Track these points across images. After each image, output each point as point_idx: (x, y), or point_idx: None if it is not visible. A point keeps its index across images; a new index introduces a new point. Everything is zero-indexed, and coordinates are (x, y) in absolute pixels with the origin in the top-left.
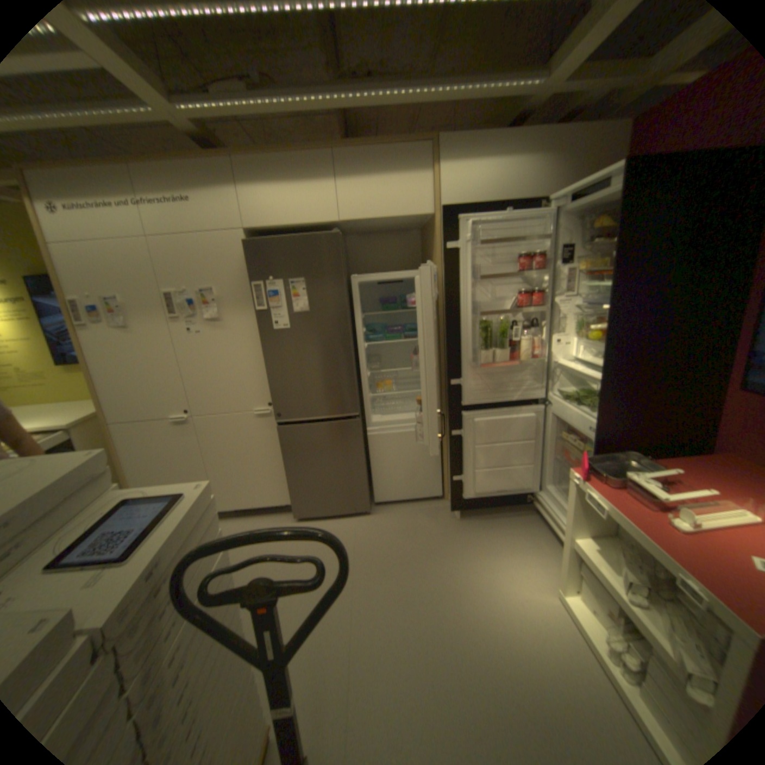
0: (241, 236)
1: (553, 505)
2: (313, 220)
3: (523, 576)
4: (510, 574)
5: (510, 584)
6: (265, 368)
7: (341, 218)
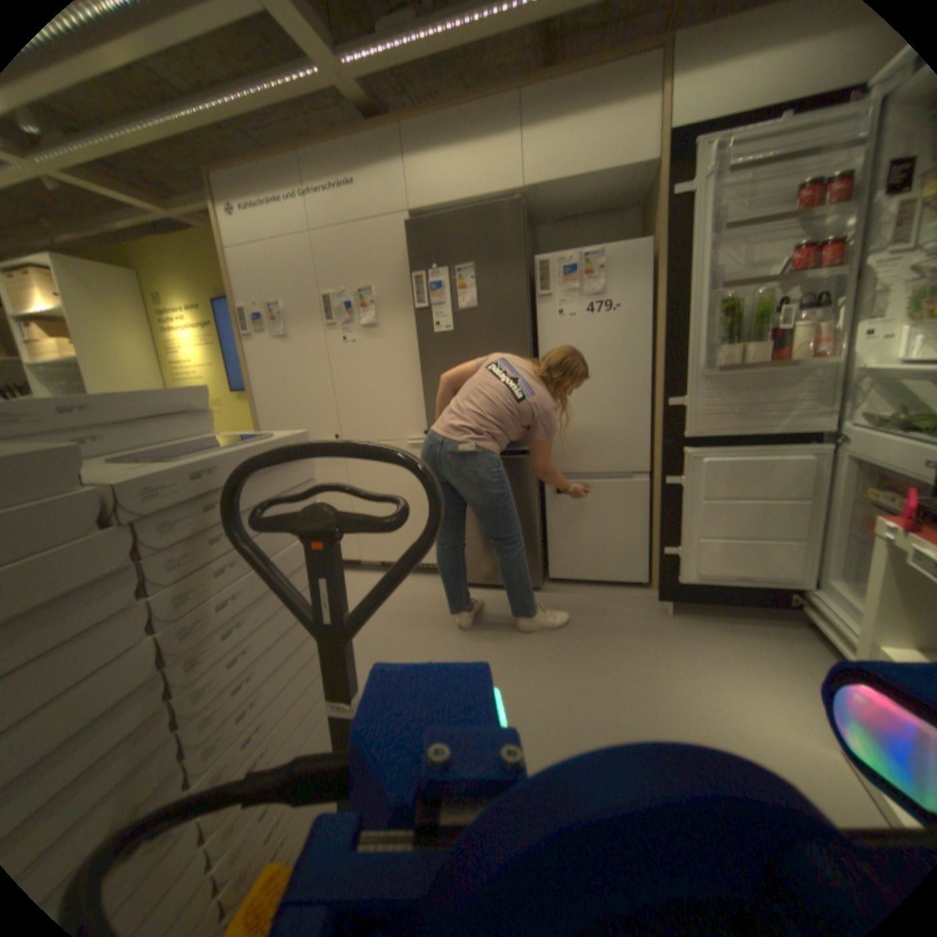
0: (404, 220)
1: (840, 609)
2: (488, 189)
3: (772, 704)
4: (748, 696)
5: (747, 710)
6: (422, 385)
7: (524, 182)
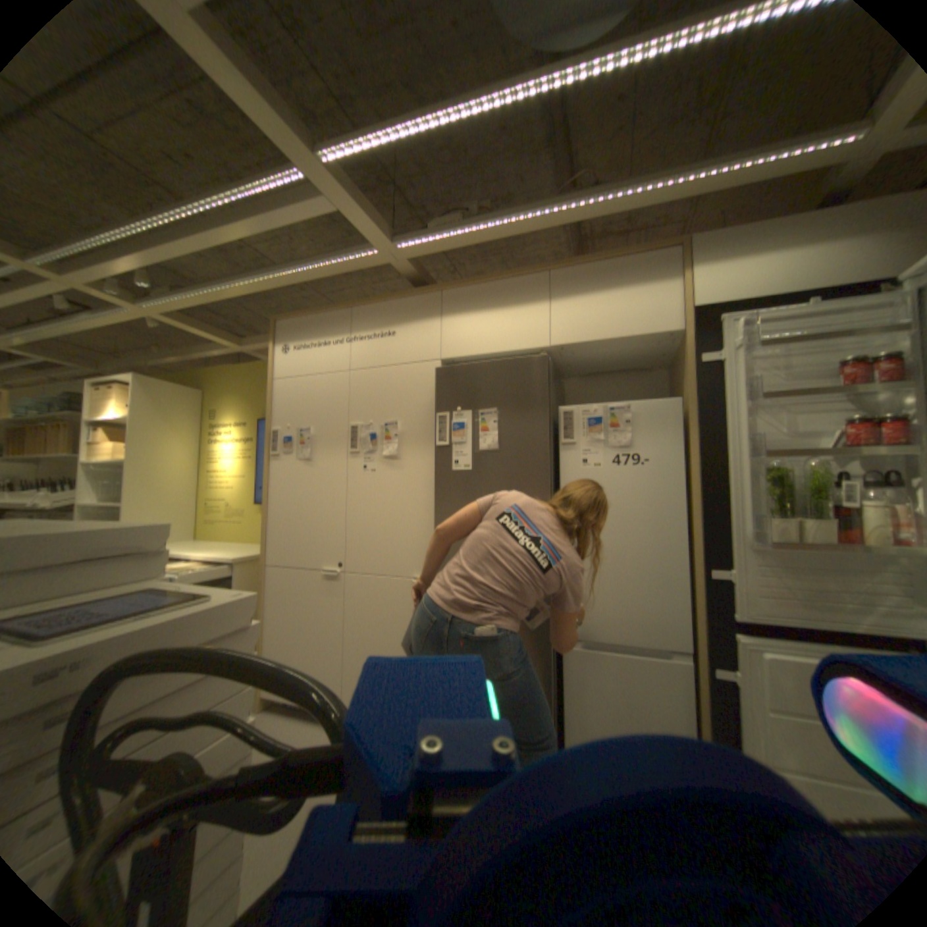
0: (436, 367)
1: None
2: (517, 346)
3: None
4: None
5: None
6: (434, 521)
7: (550, 342)
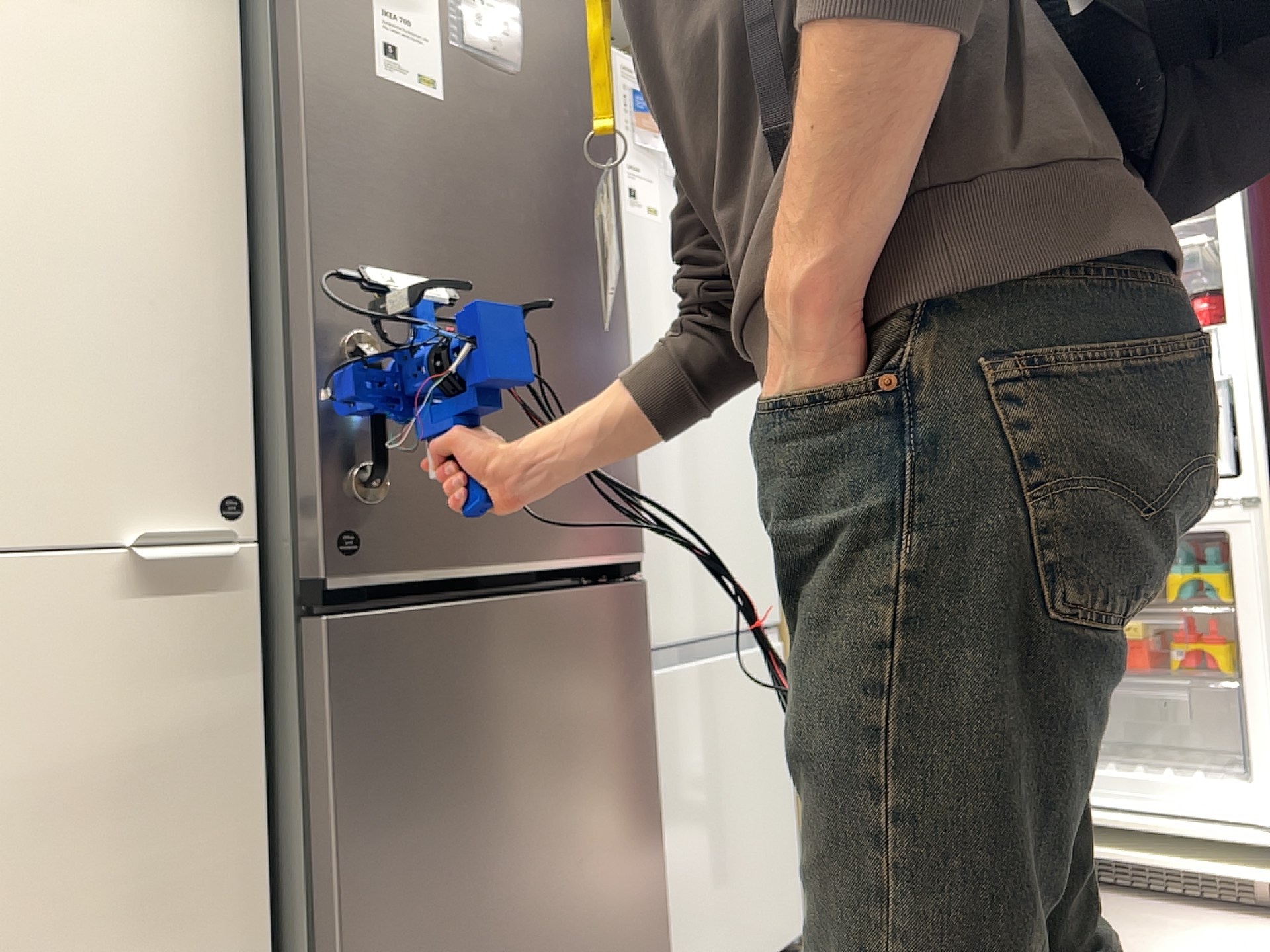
0: None
1: (1105, 797)
2: None
3: None
4: None
5: None
6: (227, 285)
7: None
